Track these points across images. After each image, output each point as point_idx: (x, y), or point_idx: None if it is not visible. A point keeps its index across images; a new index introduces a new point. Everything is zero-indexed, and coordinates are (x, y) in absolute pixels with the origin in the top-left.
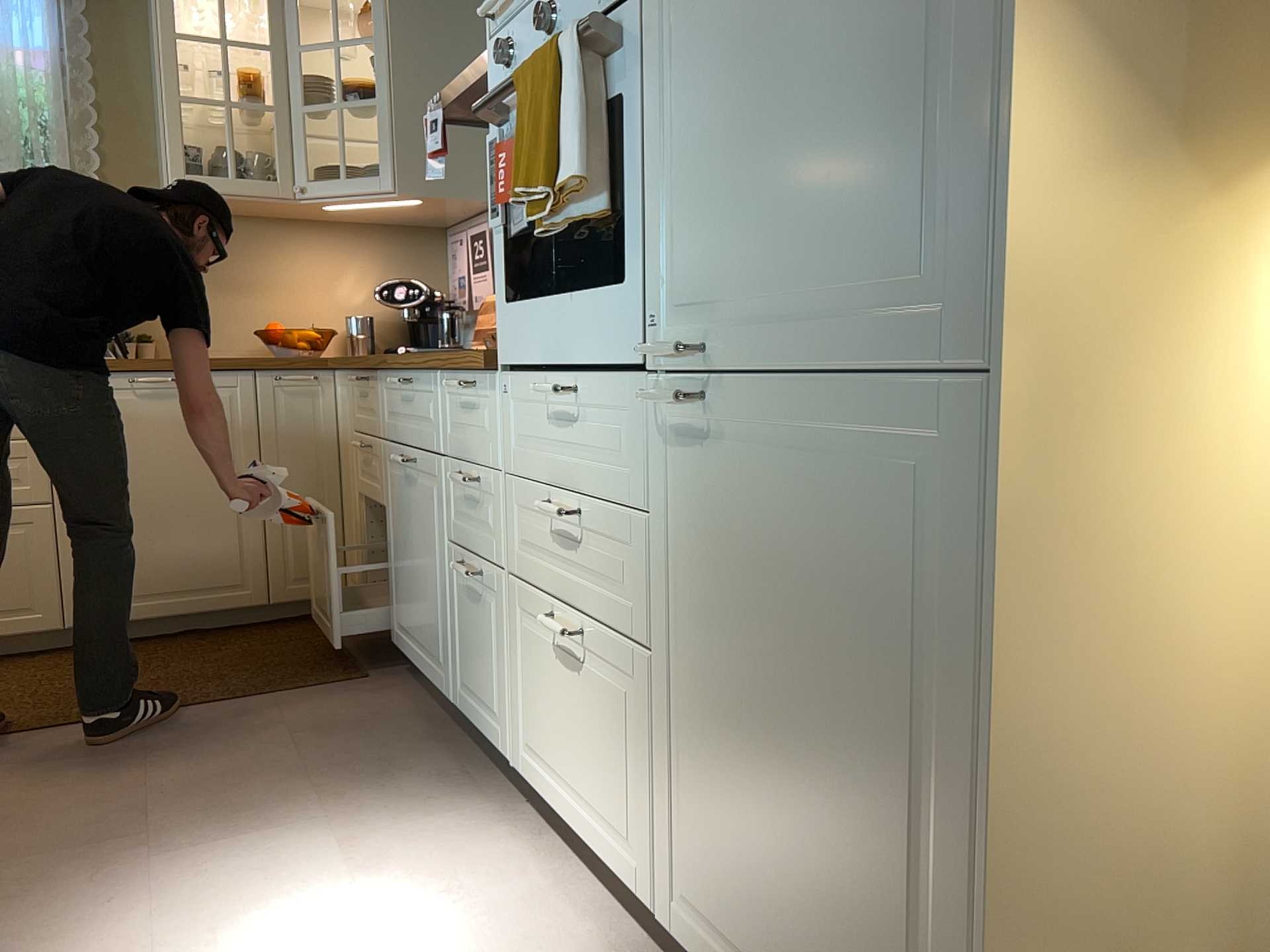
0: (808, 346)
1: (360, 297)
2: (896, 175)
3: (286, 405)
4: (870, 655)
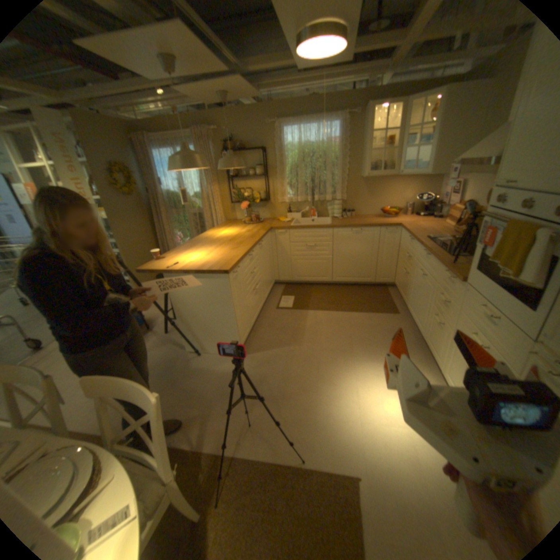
0: None
1: (411, 196)
2: None
3: (387, 235)
4: None
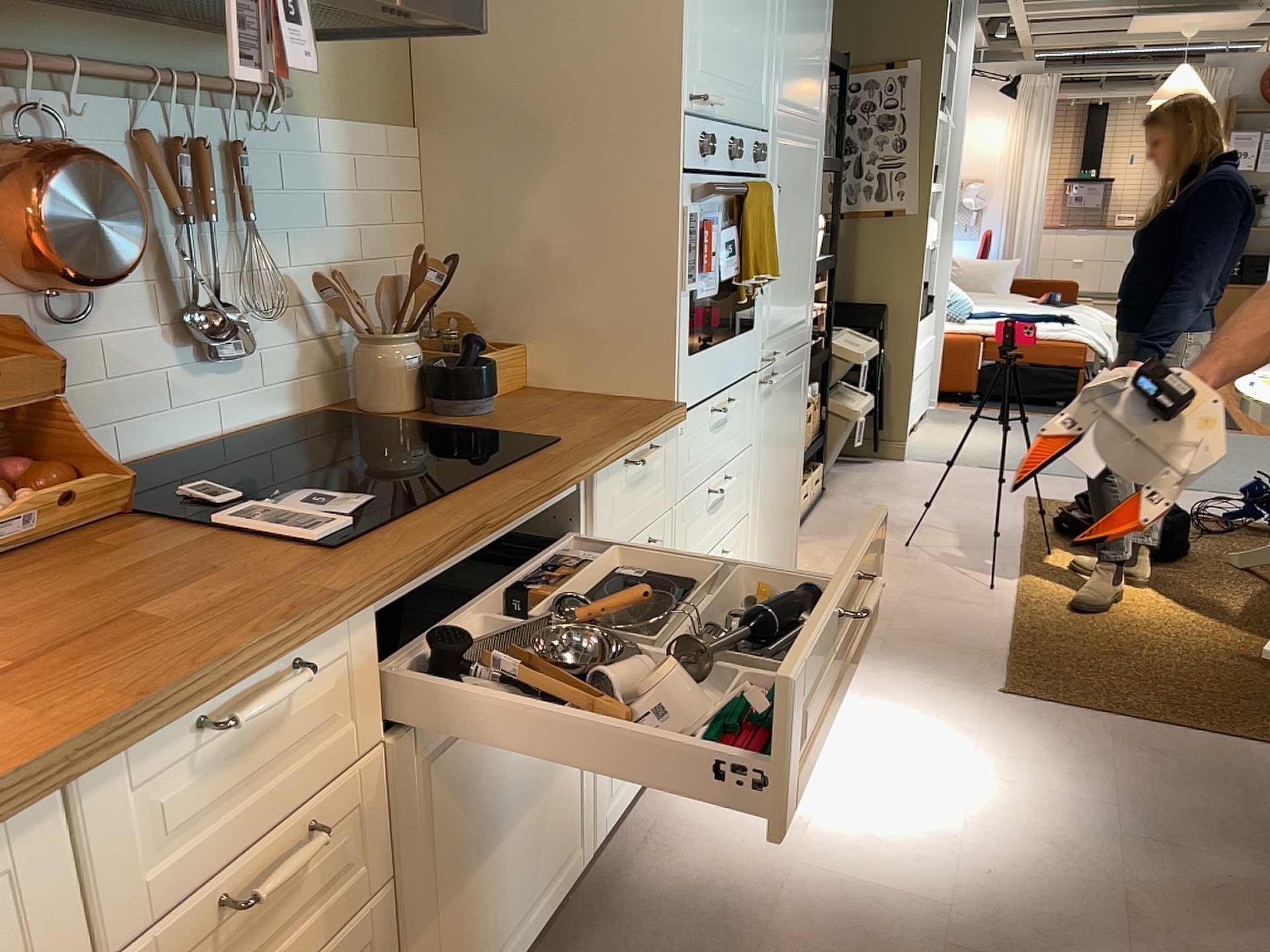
0: (791, 343)
1: None
2: (804, 288)
3: None
4: (793, 434)
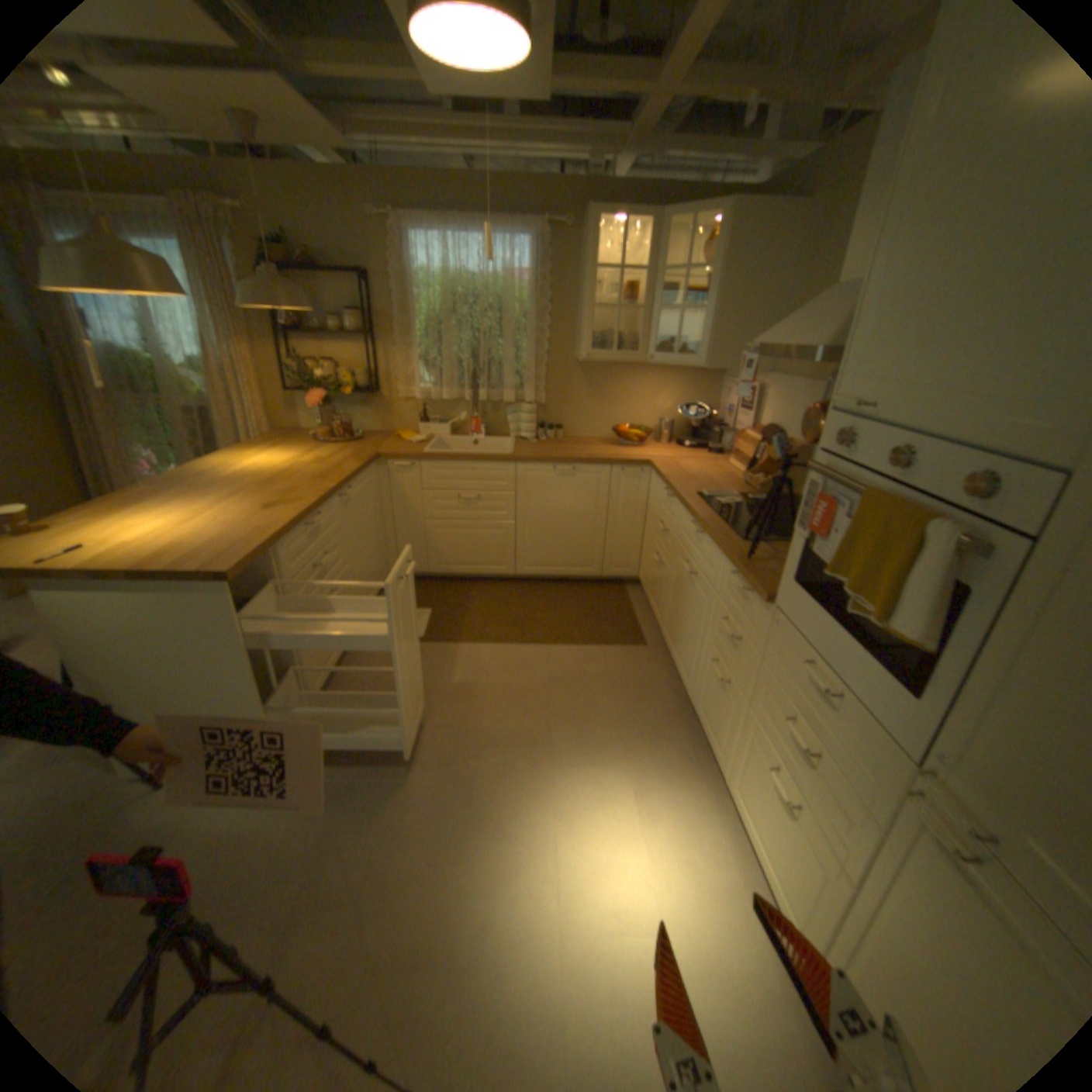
0: None
1: (667, 407)
2: None
3: (623, 484)
4: None
